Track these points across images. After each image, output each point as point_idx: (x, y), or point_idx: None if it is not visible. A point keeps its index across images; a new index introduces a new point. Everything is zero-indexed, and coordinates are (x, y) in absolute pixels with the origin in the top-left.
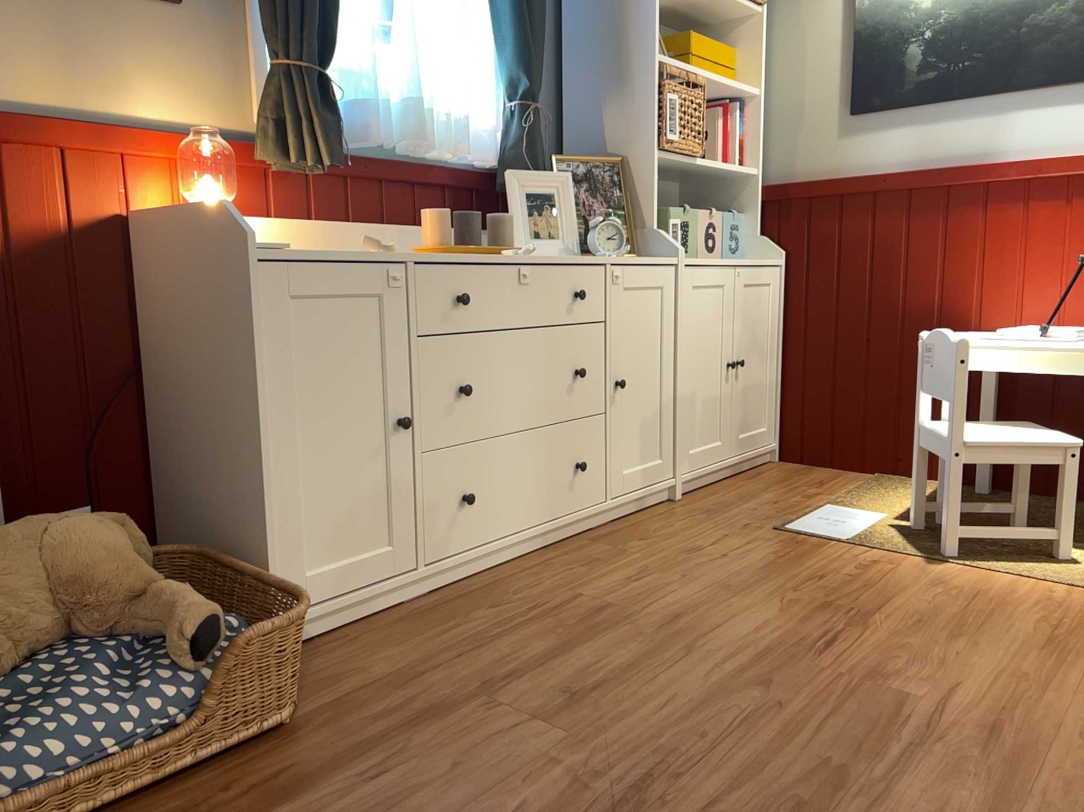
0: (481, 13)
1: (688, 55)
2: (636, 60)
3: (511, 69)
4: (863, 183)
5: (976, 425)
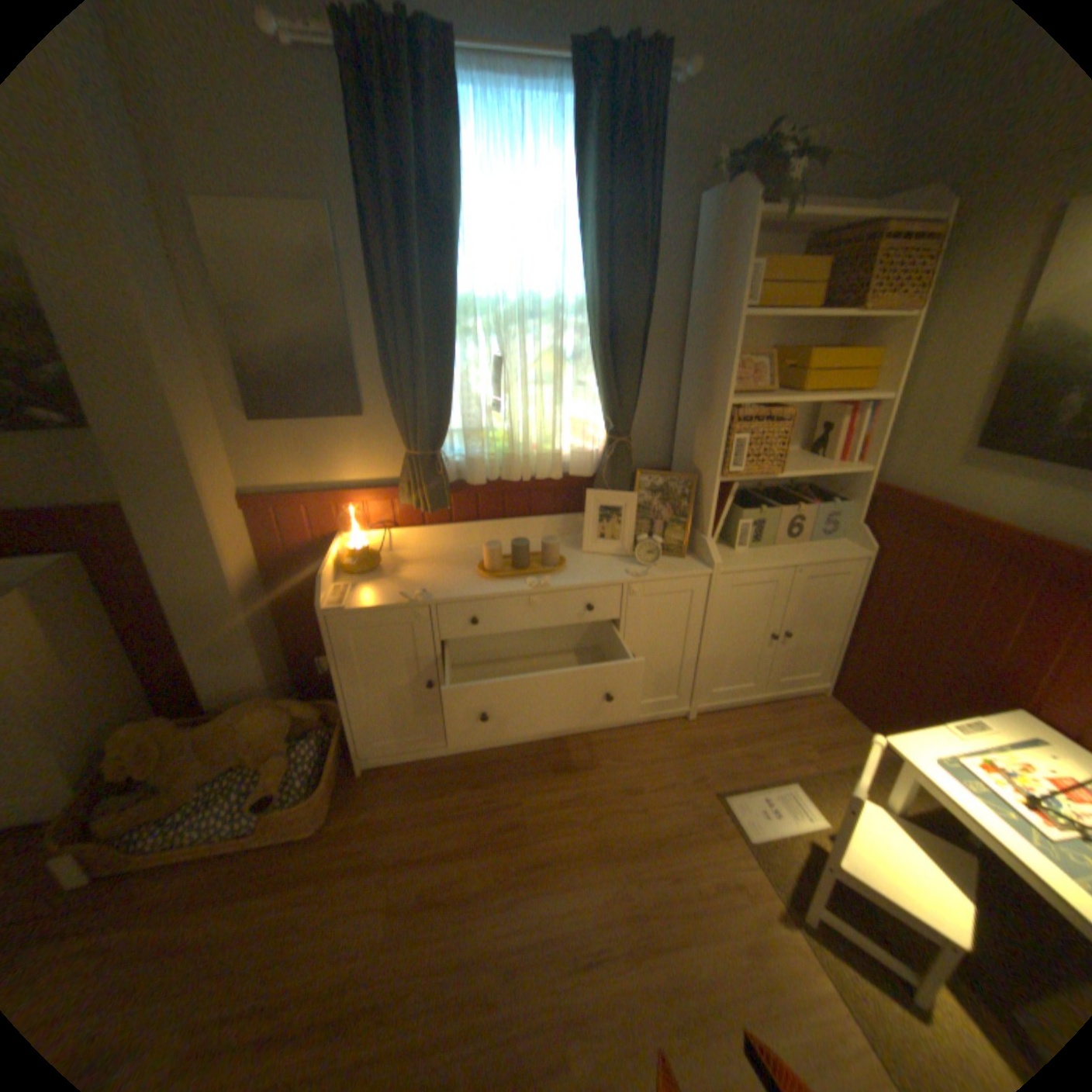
0: (586, 369)
1: (805, 371)
2: (716, 402)
3: (603, 413)
4: (966, 522)
5: (908, 839)
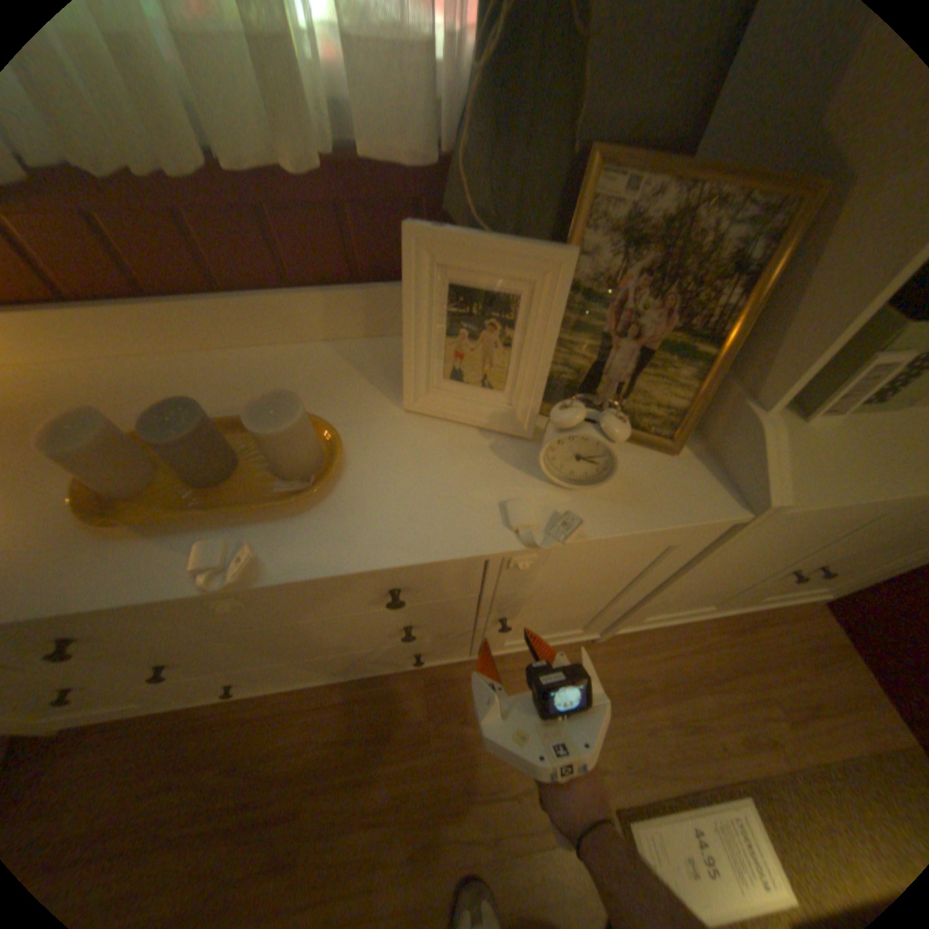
0: None
1: None
2: None
3: None
4: None
5: None
